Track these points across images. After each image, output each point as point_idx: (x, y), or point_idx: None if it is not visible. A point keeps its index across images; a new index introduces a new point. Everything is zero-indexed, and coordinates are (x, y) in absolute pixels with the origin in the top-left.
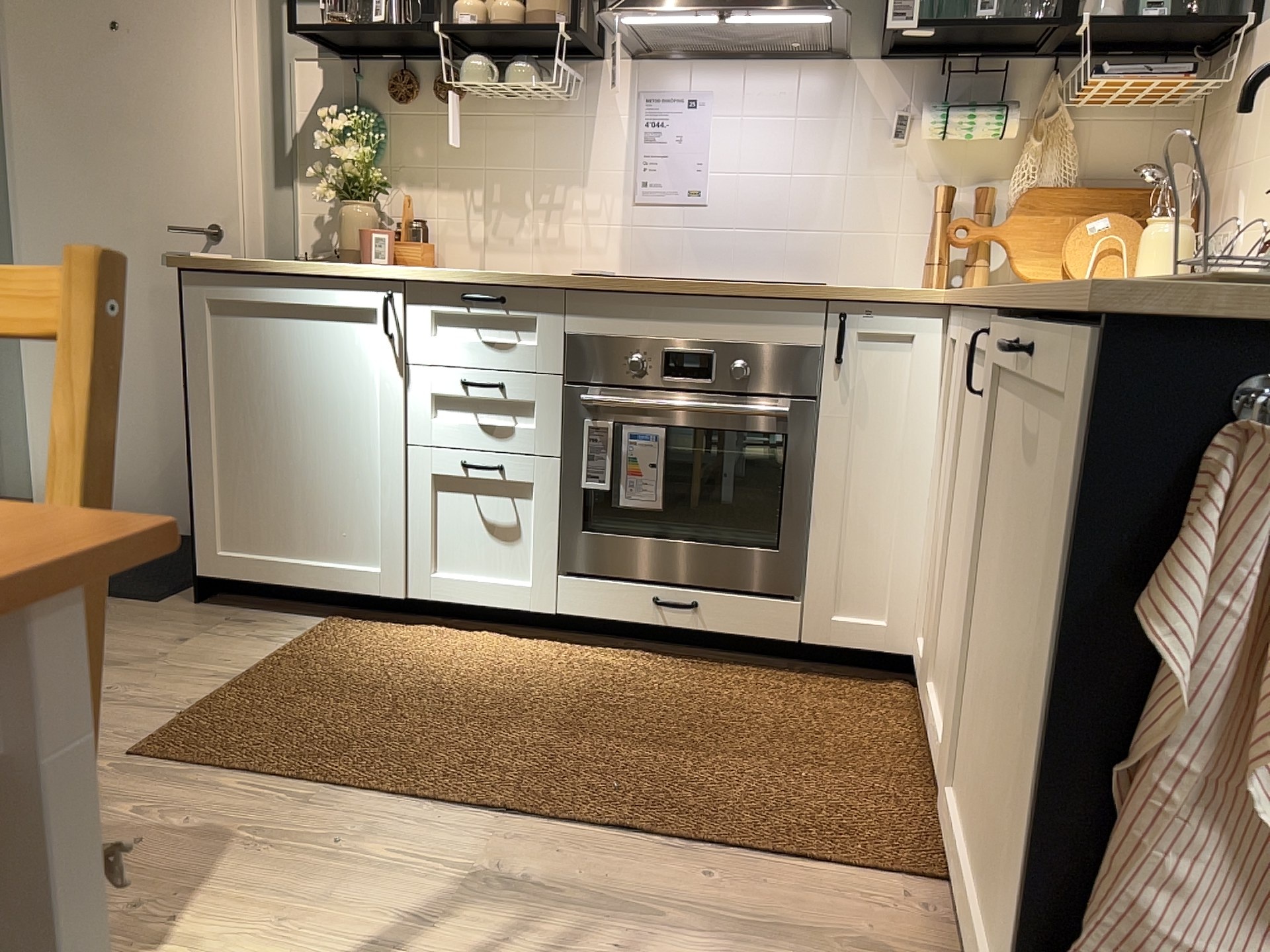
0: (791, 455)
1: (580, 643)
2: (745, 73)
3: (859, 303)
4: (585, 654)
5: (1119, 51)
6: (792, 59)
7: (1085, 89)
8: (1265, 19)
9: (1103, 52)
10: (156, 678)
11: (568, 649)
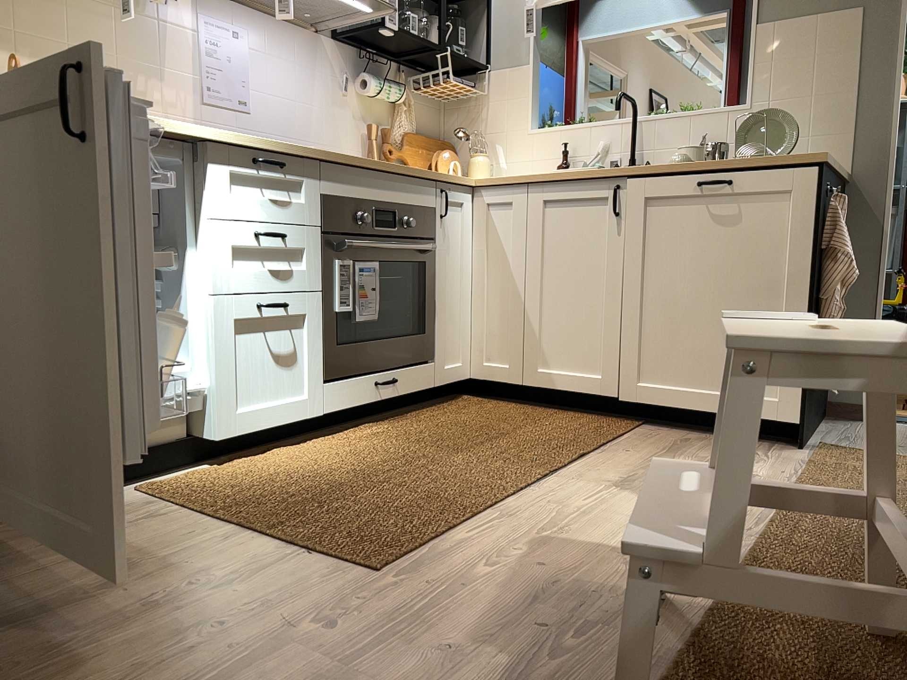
0: (426, 271)
1: (321, 434)
2: (268, 26)
3: (447, 182)
4: (340, 436)
5: (423, 68)
6: (283, 26)
7: (442, 85)
8: (493, 69)
9: (417, 67)
10: (192, 558)
11: (326, 438)
